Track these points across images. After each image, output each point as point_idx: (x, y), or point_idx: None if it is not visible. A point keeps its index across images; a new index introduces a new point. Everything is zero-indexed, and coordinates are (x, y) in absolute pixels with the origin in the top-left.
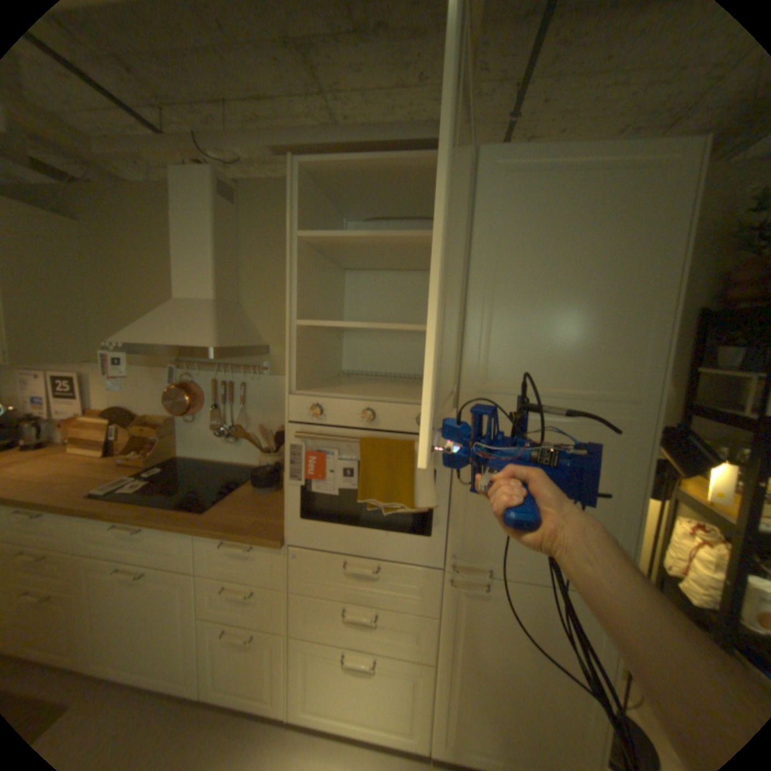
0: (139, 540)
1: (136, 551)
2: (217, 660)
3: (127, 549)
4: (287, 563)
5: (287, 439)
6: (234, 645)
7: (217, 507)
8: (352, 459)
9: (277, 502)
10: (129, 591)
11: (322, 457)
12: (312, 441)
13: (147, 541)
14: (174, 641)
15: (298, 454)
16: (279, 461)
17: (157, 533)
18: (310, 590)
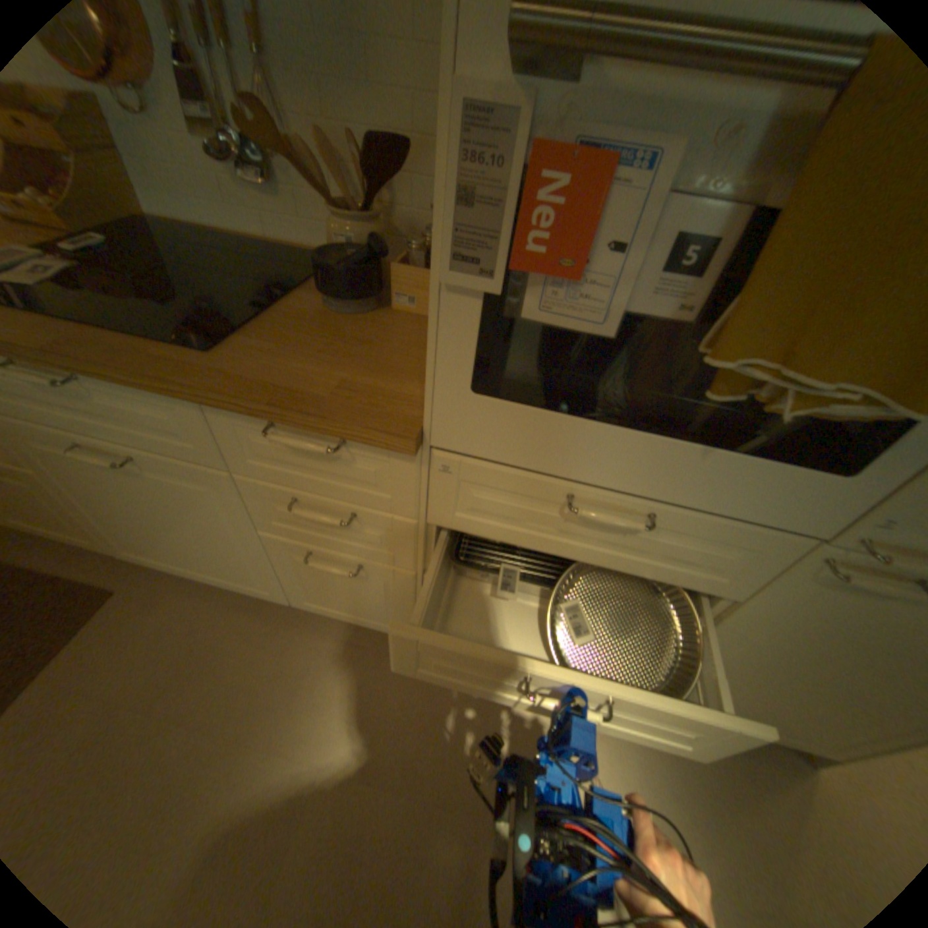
0: (86, 396)
1: (91, 414)
2: (307, 578)
3: (70, 409)
4: (430, 478)
5: (458, 69)
6: (332, 568)
7: (245, 334)
8: (737, 190)
9: (386, 334)
10: (121, 478)
11: (603, 170)
12: (574, 84)
13: (104, 399)
14: (230, 548)
15: (500, 155)
16: (375, 235)
17: (115, 385)
18: (477, 526)
